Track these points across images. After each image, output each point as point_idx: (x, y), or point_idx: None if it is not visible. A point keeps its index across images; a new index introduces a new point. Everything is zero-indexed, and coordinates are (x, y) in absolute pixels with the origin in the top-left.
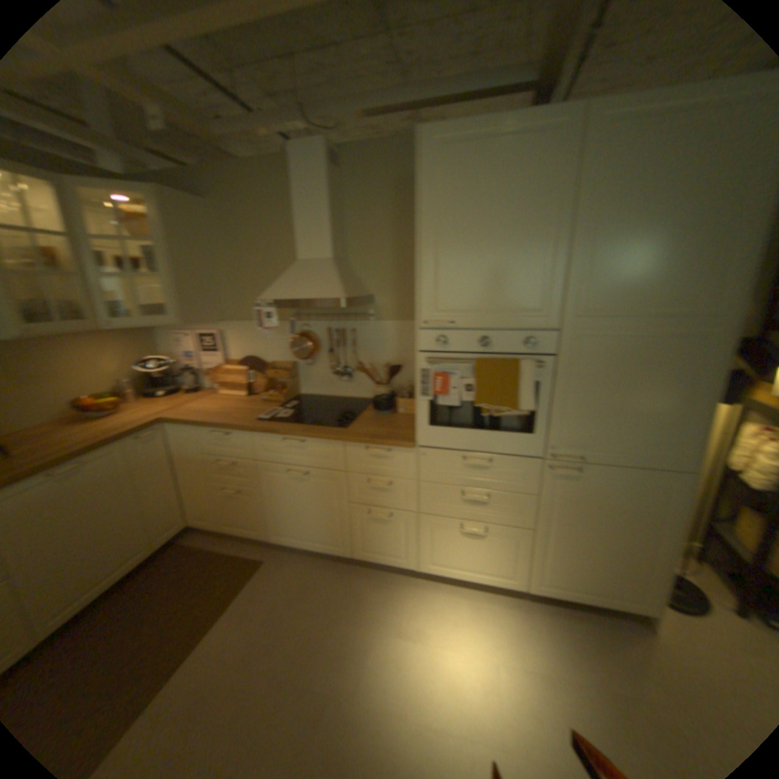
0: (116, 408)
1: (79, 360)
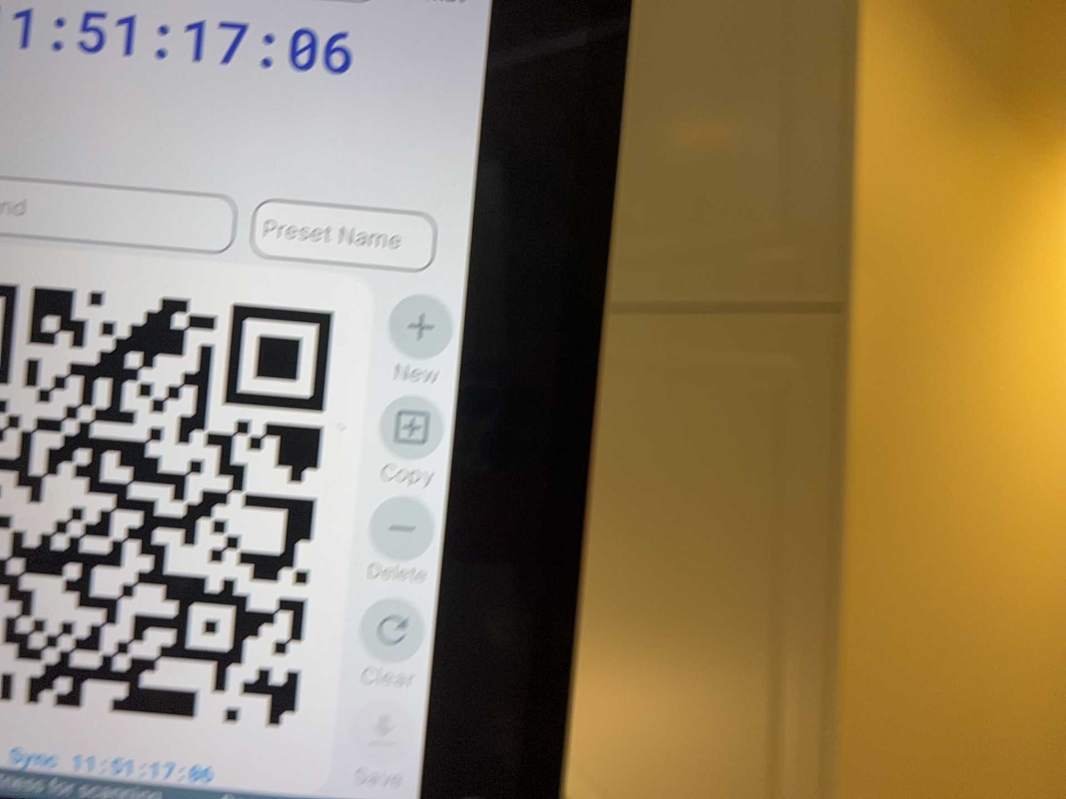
0: None
1: None
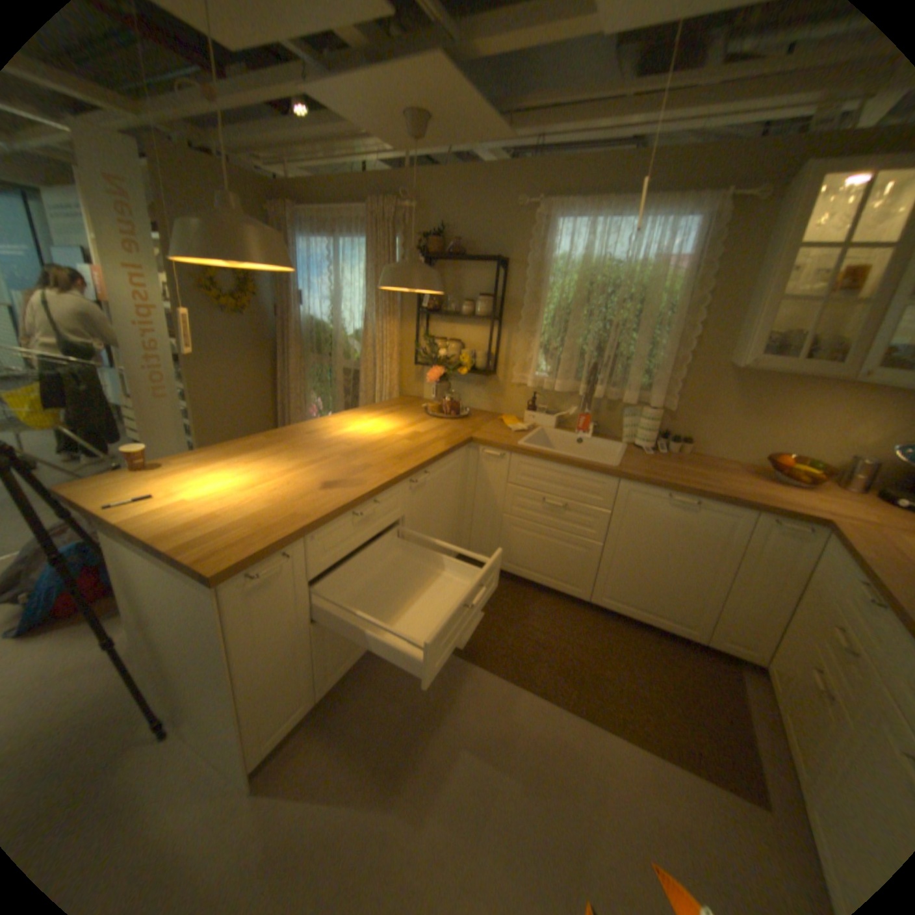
0: (830, 489)
1: (837, 415)
